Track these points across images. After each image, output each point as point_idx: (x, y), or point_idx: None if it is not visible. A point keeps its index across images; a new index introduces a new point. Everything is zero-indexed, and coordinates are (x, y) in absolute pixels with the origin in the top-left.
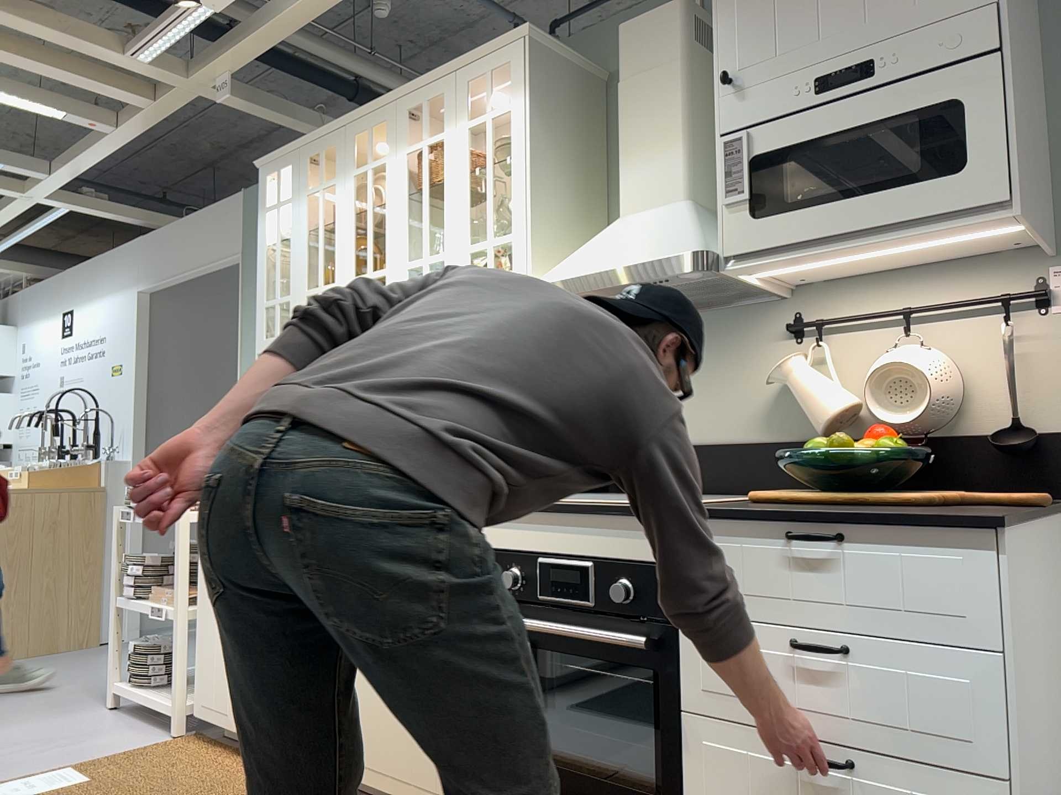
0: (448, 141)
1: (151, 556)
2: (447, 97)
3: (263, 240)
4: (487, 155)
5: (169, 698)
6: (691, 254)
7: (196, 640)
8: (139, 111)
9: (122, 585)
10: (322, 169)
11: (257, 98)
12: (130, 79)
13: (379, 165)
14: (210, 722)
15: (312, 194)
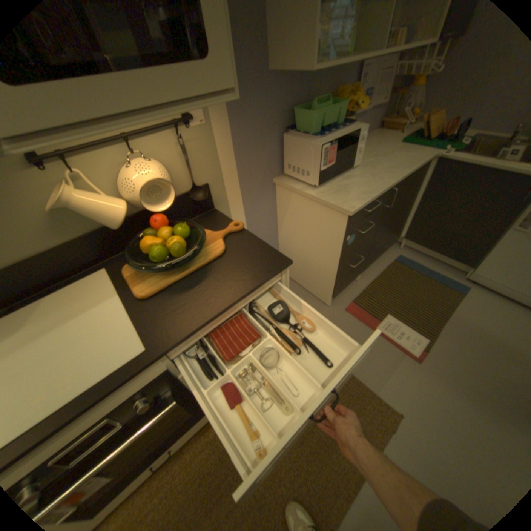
0: None
1: None
2: None
3: None
4: None
5: None
6: None
7: None
8: None
9: None
10: None
11: None
12: None
13: None
14: None
15: None
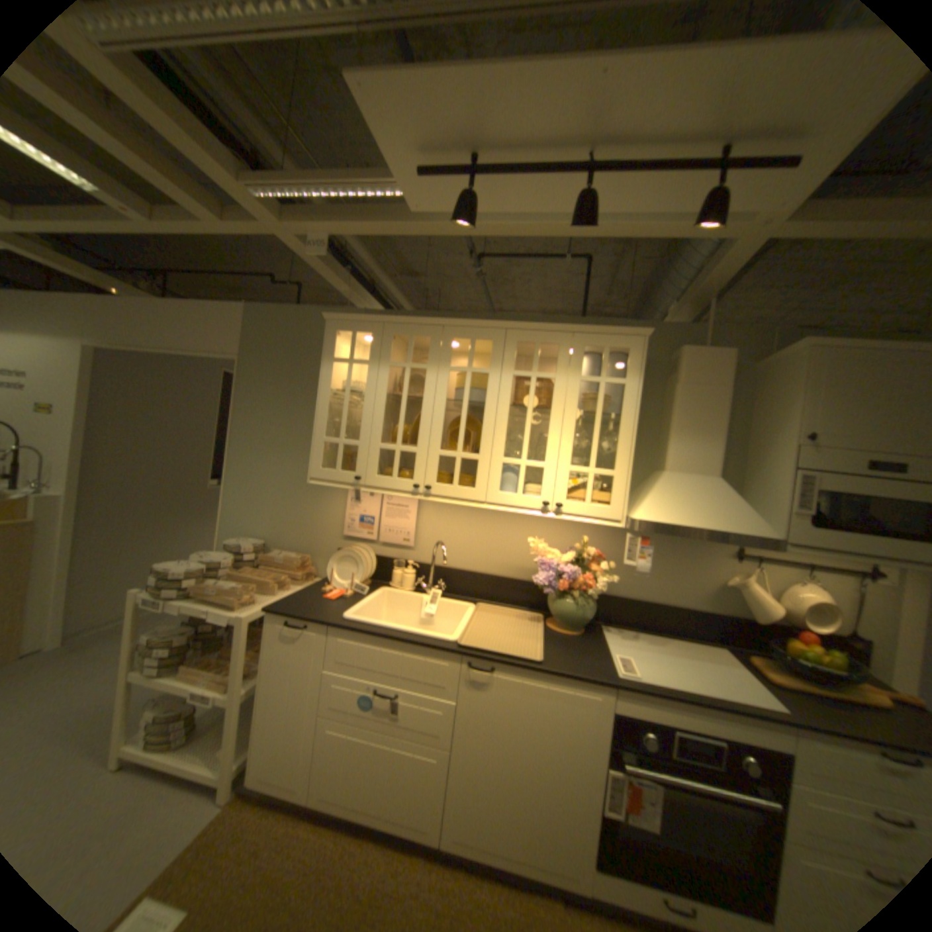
0: (559, 382)
1: (167, 633)
2: (563, 348)
3: (326, 384)
4: (599, 408)
5: (201, 765)
6: (780, 541)
7: (253, 727)
8: (186, 214)
9: (134, 662)
10: (410, 350)
11: (318, 250)
12: (201, 189)
13: (481, 372)
14: (269, 795)
15: (395, 366)
